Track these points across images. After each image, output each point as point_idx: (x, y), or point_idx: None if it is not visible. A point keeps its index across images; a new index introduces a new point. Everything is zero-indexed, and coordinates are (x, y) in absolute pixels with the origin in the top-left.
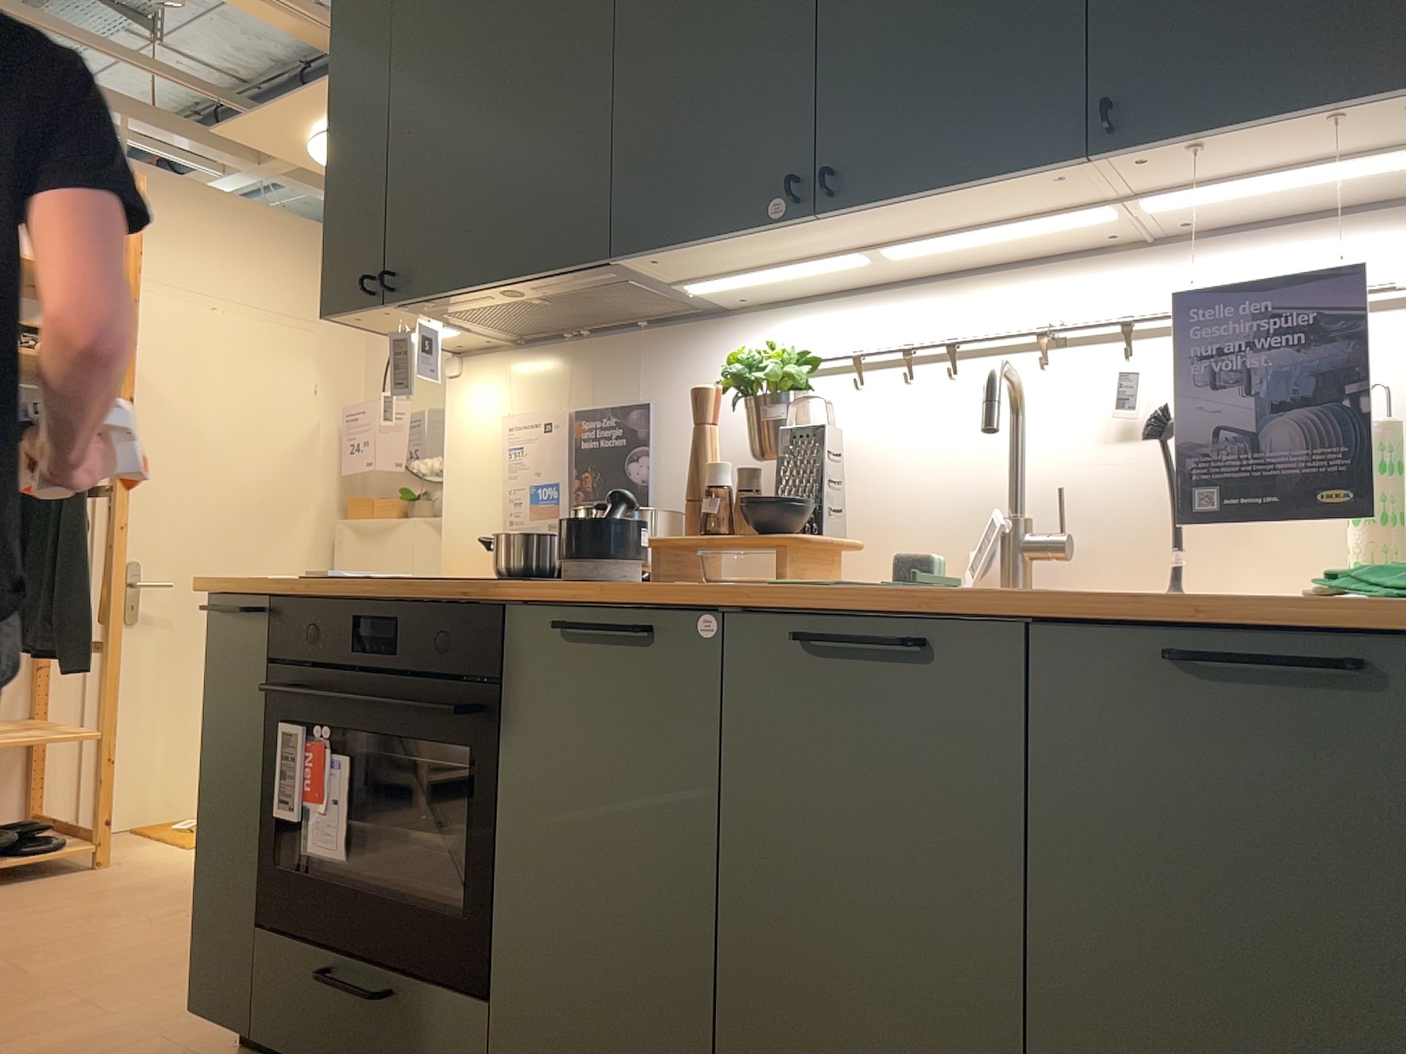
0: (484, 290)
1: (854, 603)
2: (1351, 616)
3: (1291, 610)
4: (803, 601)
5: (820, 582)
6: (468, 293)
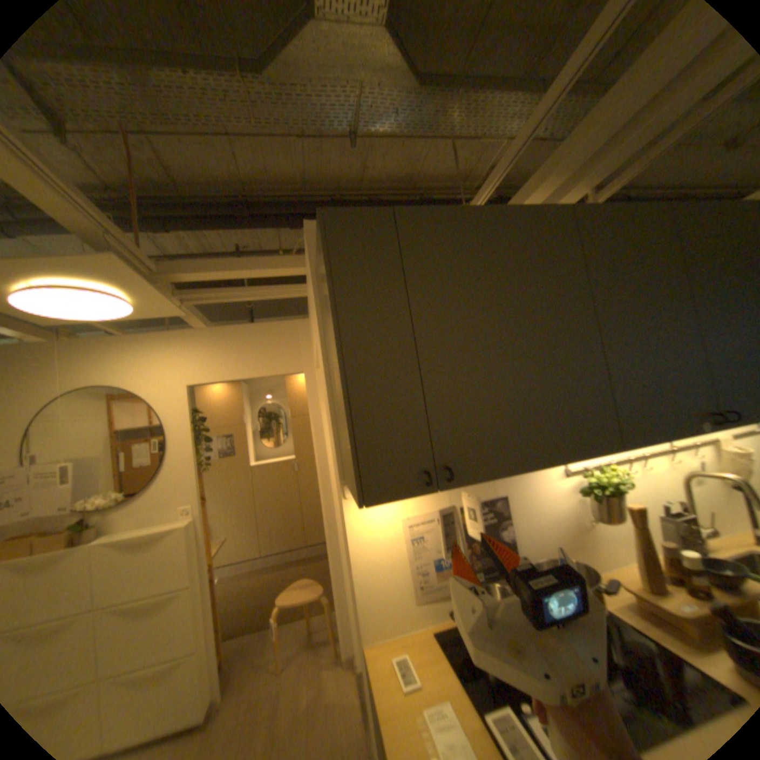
0: (522, 471)
1: None
2: None
3: None
4: None
5: None
6: (508, 474)
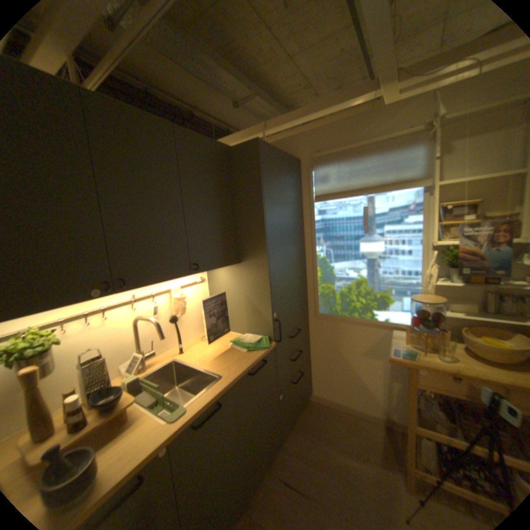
0: None
1: (200, 409)
2: (260, 355)
3: (255, 358)
4: (193, 419)
5: (184, 411)
6: None
